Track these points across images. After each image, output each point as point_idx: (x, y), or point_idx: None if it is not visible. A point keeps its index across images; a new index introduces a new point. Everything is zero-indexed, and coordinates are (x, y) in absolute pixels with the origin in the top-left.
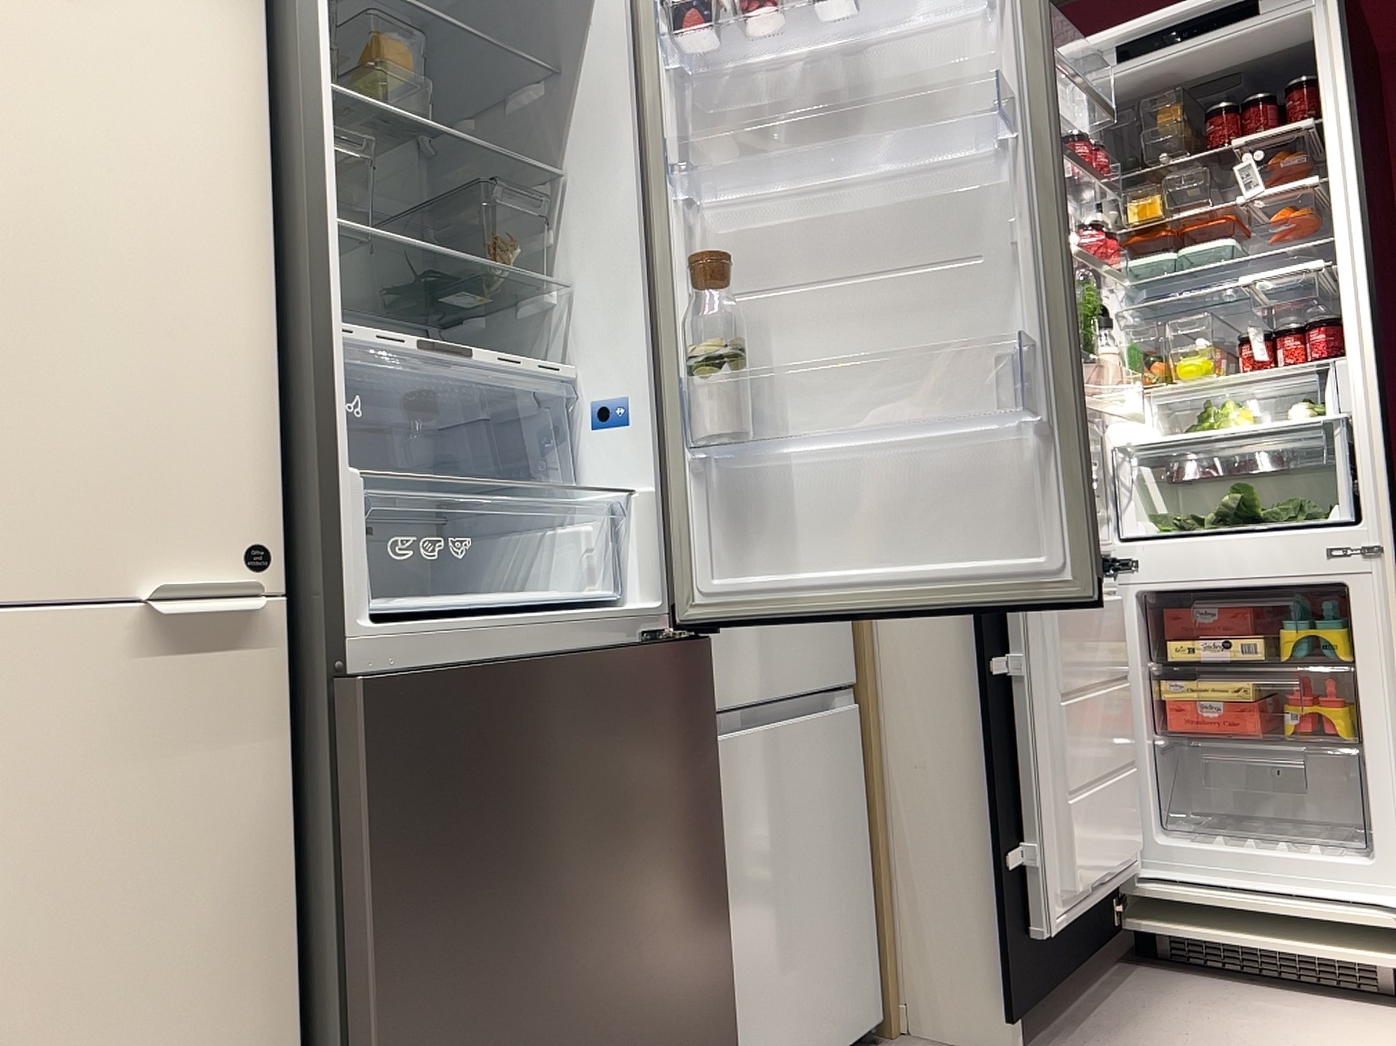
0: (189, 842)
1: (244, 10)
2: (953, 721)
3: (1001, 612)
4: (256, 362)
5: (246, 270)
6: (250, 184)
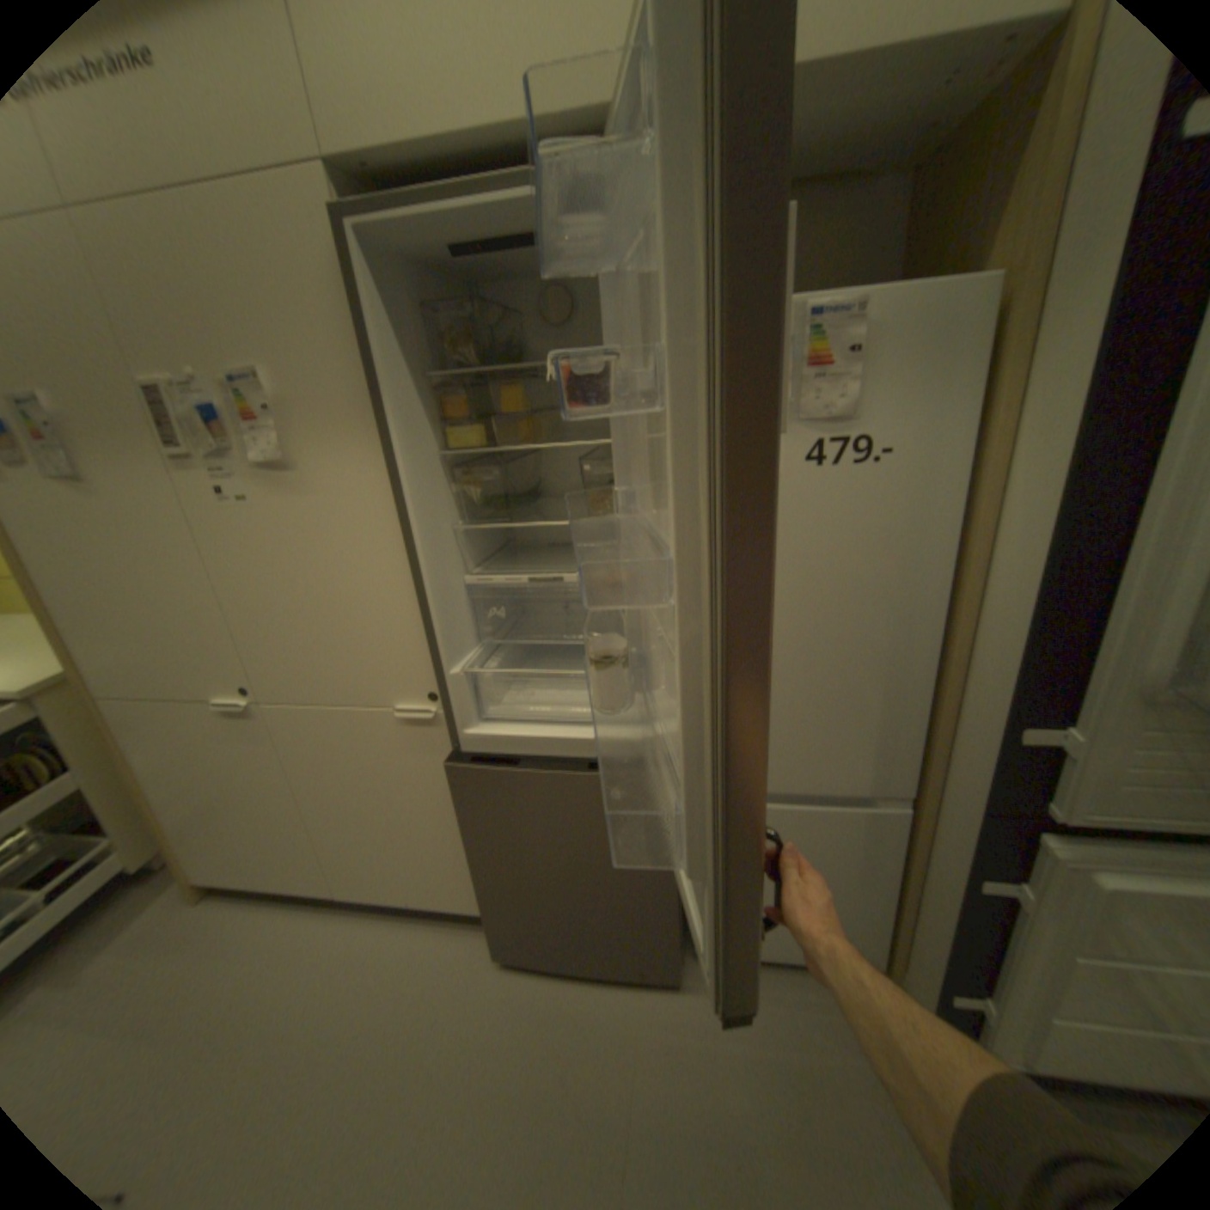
0: (428, 778)
1: (379, 458)
2: (966, 882)
3: (1028, 853)
4: (418, 621)
5: (406, 584)
6: (400, 544)
